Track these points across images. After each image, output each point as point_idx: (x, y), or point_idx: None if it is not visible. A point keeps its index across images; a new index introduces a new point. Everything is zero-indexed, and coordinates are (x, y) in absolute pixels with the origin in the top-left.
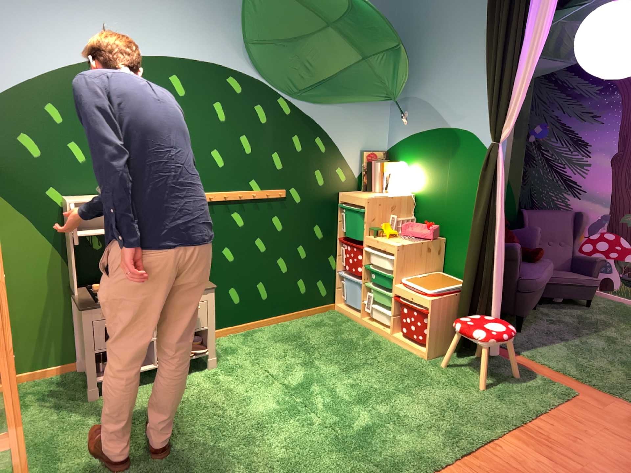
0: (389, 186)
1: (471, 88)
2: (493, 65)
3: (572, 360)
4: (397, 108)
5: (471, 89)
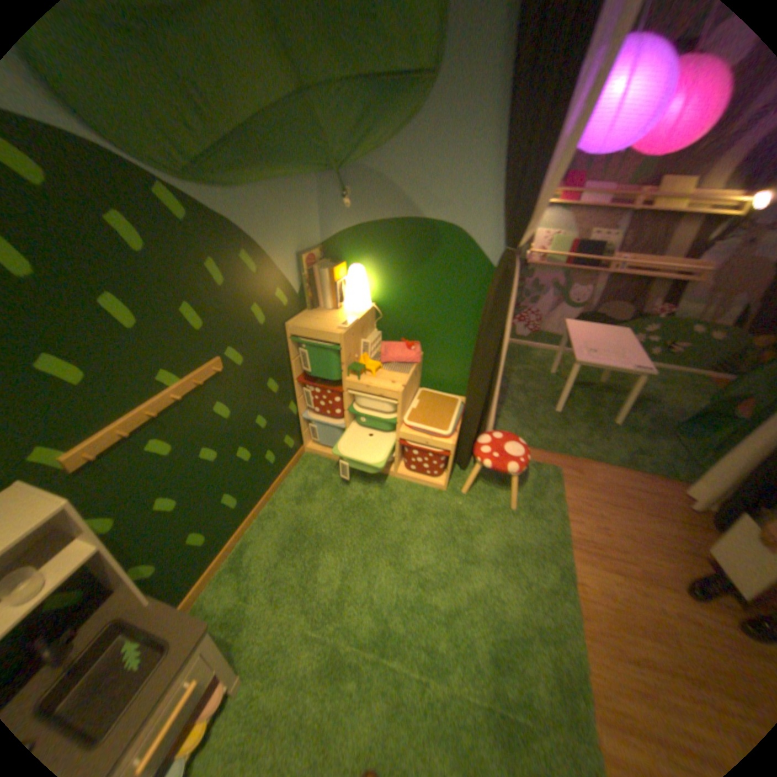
0: (342, 299)
1: (460, 162)
2: (525, 132)
3: (525, 427)
4: (329, 181)
5: (460, 163)
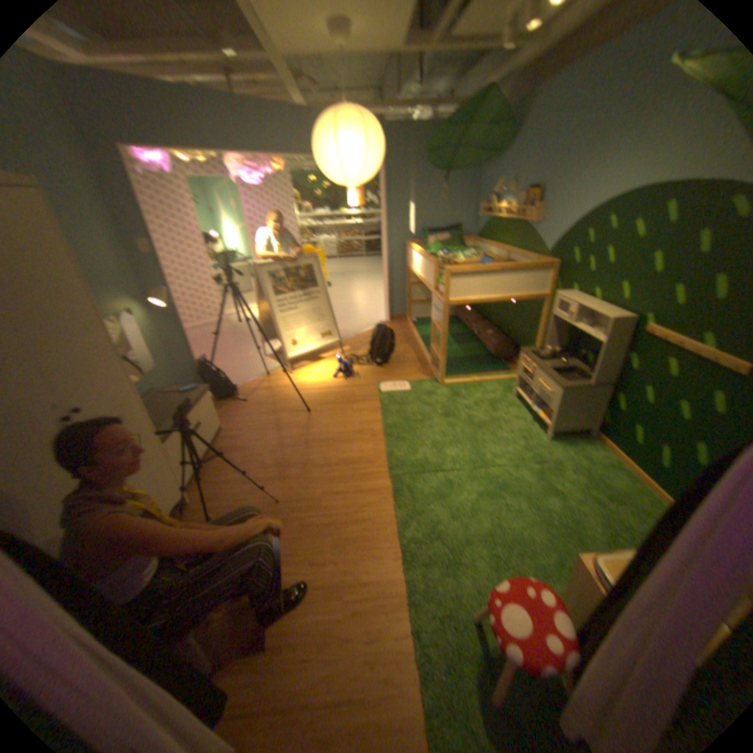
0: None
1: None
2: None
3: None
4: None
5: None
